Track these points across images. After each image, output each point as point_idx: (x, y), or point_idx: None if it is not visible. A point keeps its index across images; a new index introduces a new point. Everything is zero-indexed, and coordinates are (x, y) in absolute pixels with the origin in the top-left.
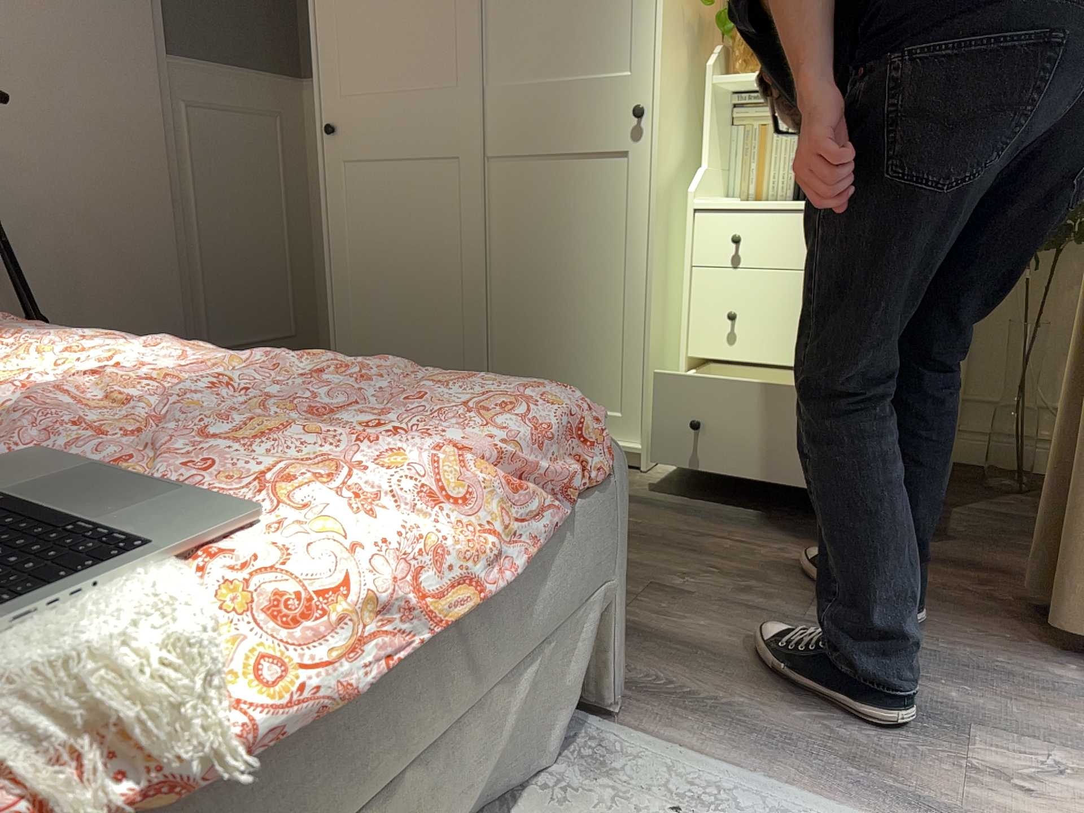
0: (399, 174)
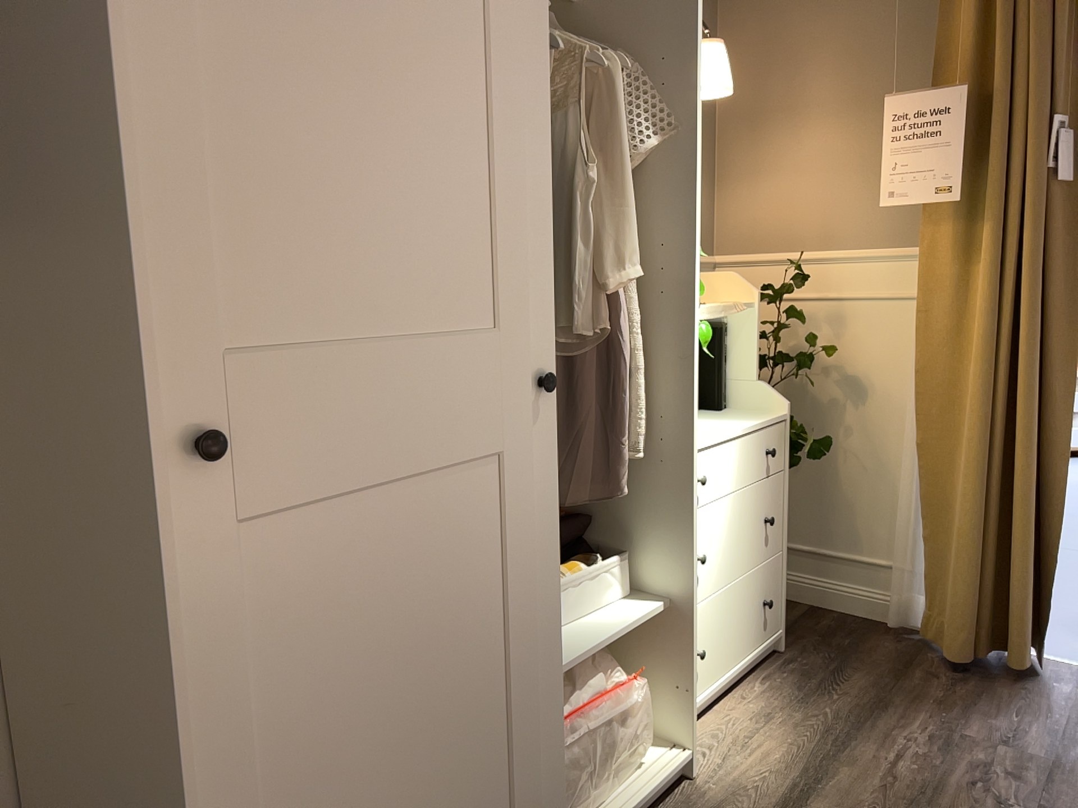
0: (411, 499)
